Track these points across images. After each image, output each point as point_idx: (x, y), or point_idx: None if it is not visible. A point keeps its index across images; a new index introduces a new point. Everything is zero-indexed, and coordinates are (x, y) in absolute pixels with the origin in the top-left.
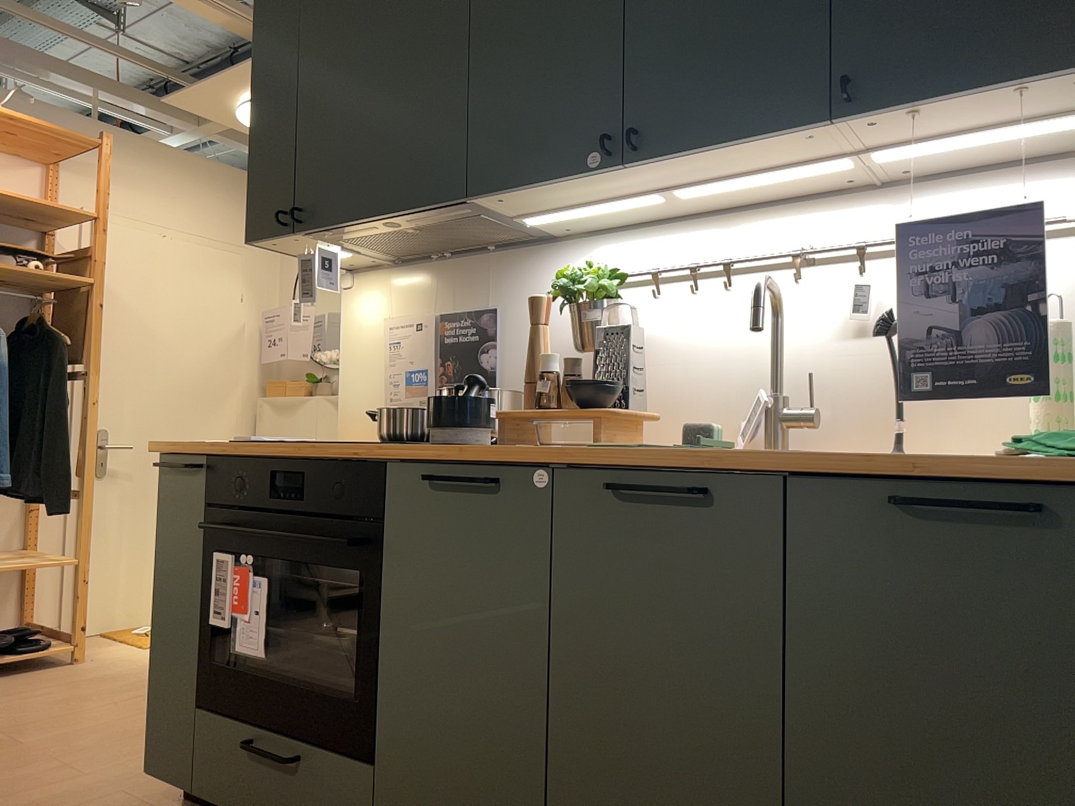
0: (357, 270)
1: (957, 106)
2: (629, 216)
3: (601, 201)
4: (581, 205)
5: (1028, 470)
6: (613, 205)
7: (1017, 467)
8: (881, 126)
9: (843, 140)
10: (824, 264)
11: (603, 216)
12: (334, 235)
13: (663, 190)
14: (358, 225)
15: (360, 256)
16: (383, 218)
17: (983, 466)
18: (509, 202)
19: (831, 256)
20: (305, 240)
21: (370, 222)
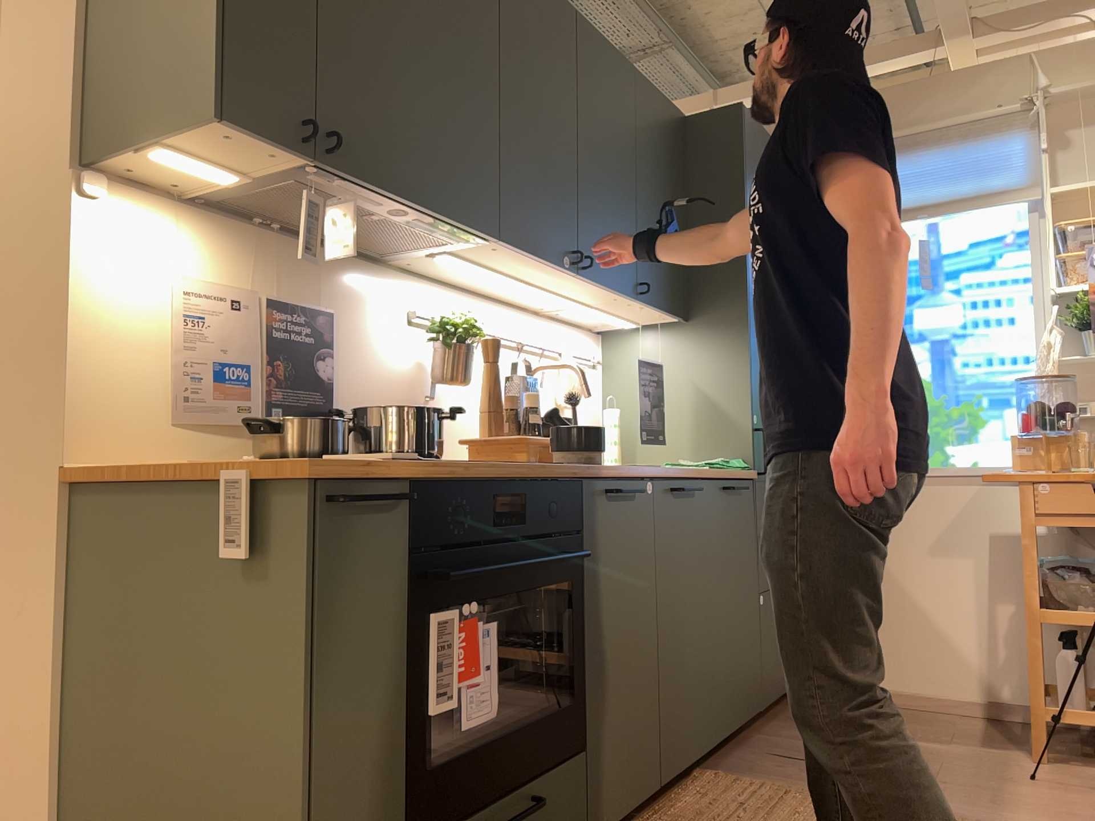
0: (105, 173)
1: (650, 309)
2: (452, 274)
3: (501, 271)
4: (491, 267)
5: (737, 474)
6: (498, 275)
7: (744, 473)
8: (630, 304)
9: (613, 302)
10: (514, 349)
11: (449, 269)
12: (331, 183)
13: (530, 282)
14: (385, 197)
15: (209, 182)
16: (416, 208)
17: (730, 473)
18: (487, 249)
19: (528, 347)
20: (276, 159)
21: (400, 202)
